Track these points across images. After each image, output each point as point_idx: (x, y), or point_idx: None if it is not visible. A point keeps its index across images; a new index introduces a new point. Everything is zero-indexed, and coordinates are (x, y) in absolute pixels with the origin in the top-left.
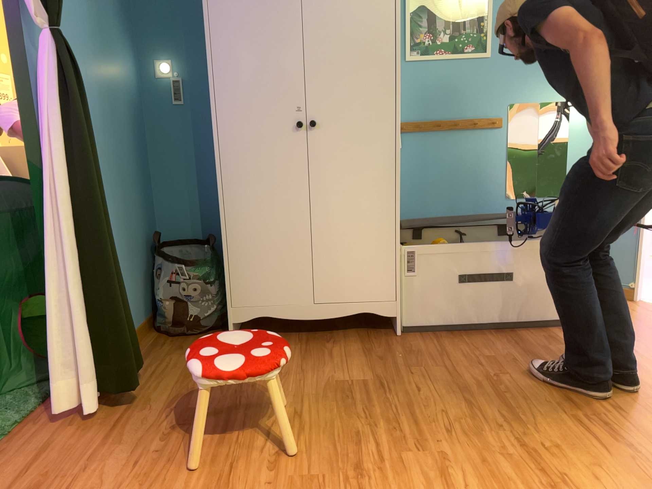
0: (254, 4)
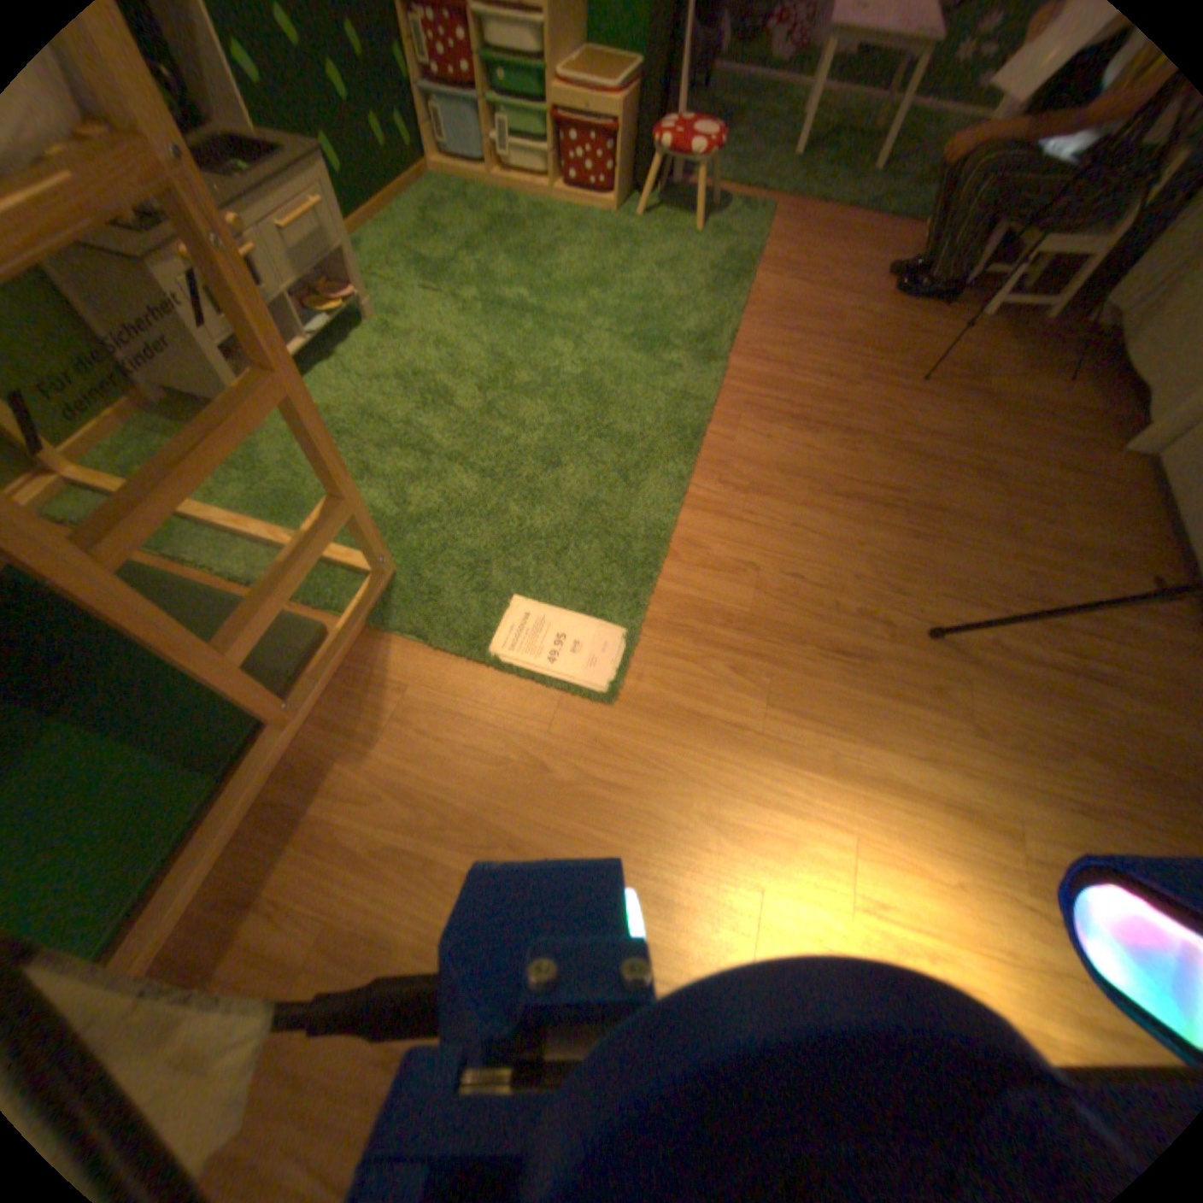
0: None
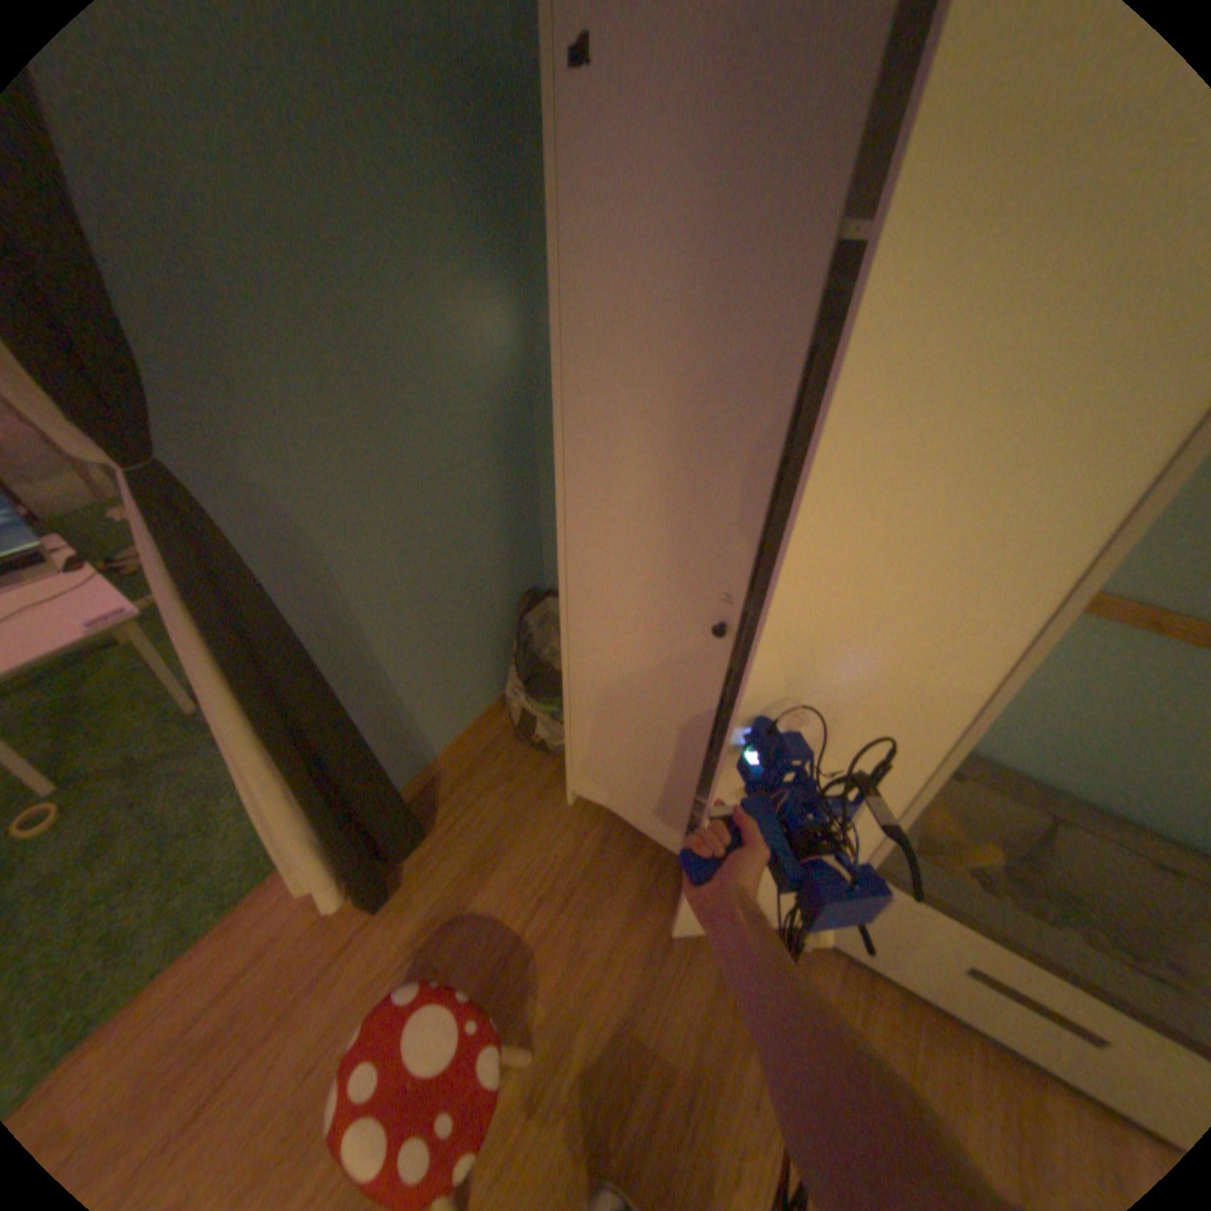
0: (678, 315)
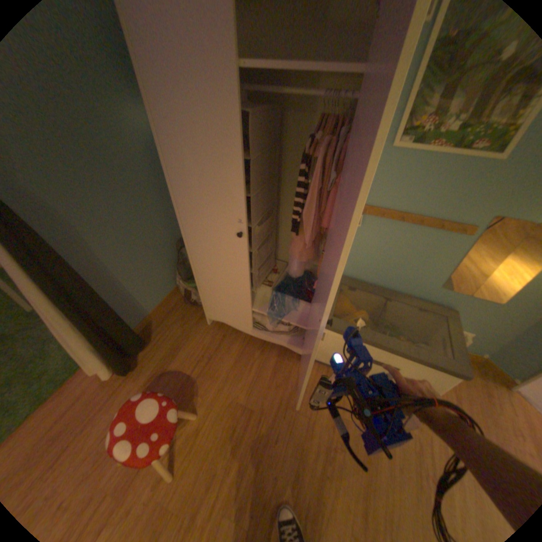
0: (191, 102)
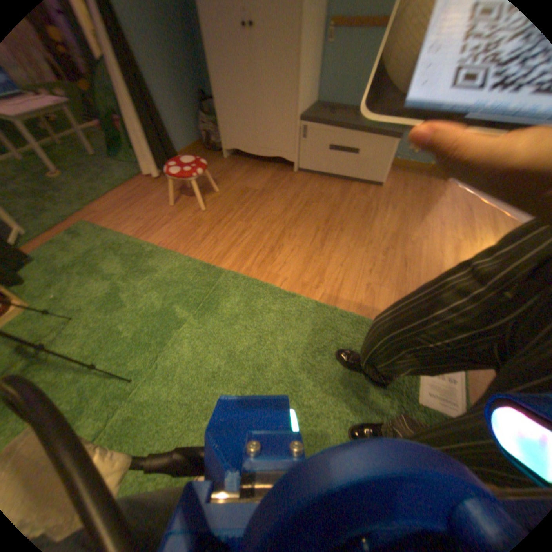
0: None
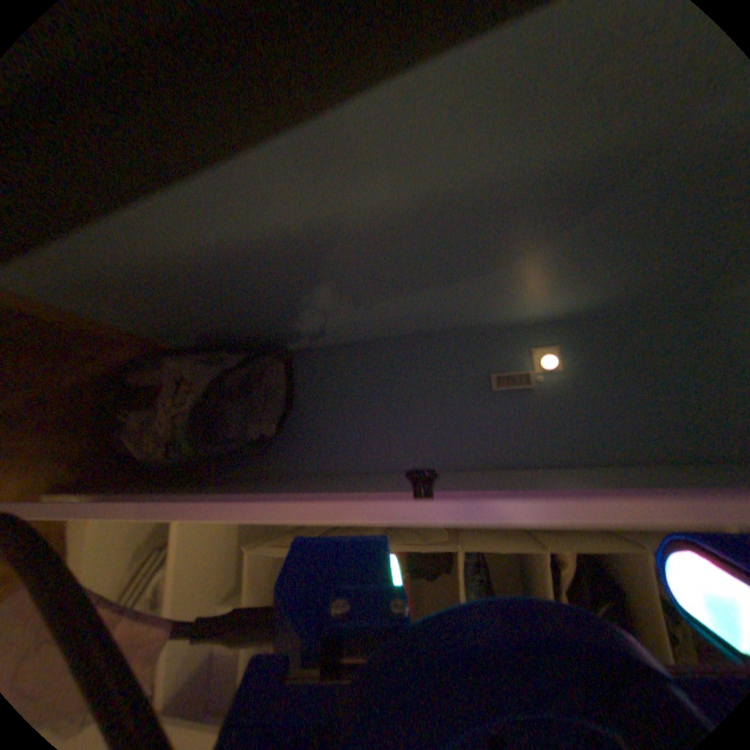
0: None
